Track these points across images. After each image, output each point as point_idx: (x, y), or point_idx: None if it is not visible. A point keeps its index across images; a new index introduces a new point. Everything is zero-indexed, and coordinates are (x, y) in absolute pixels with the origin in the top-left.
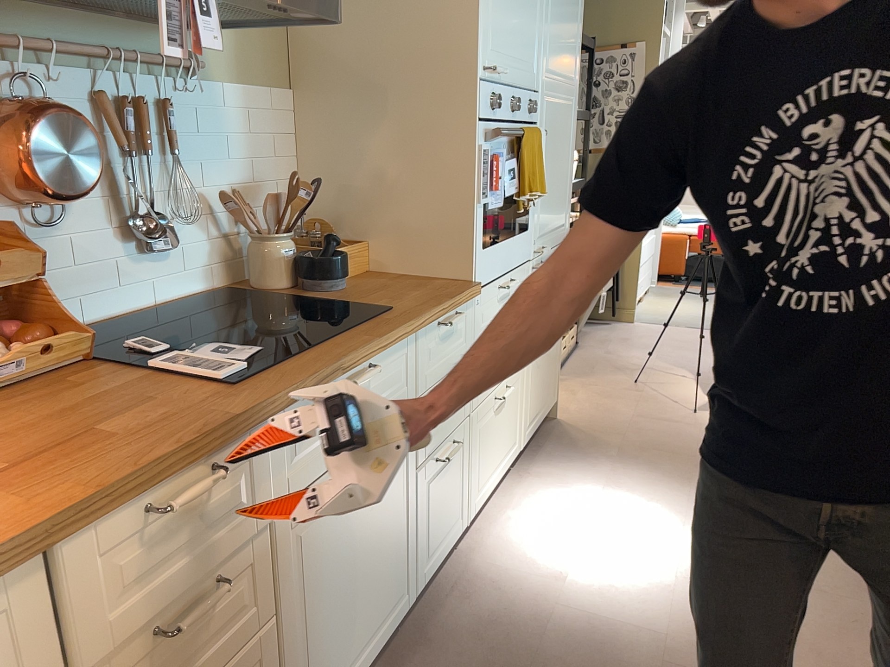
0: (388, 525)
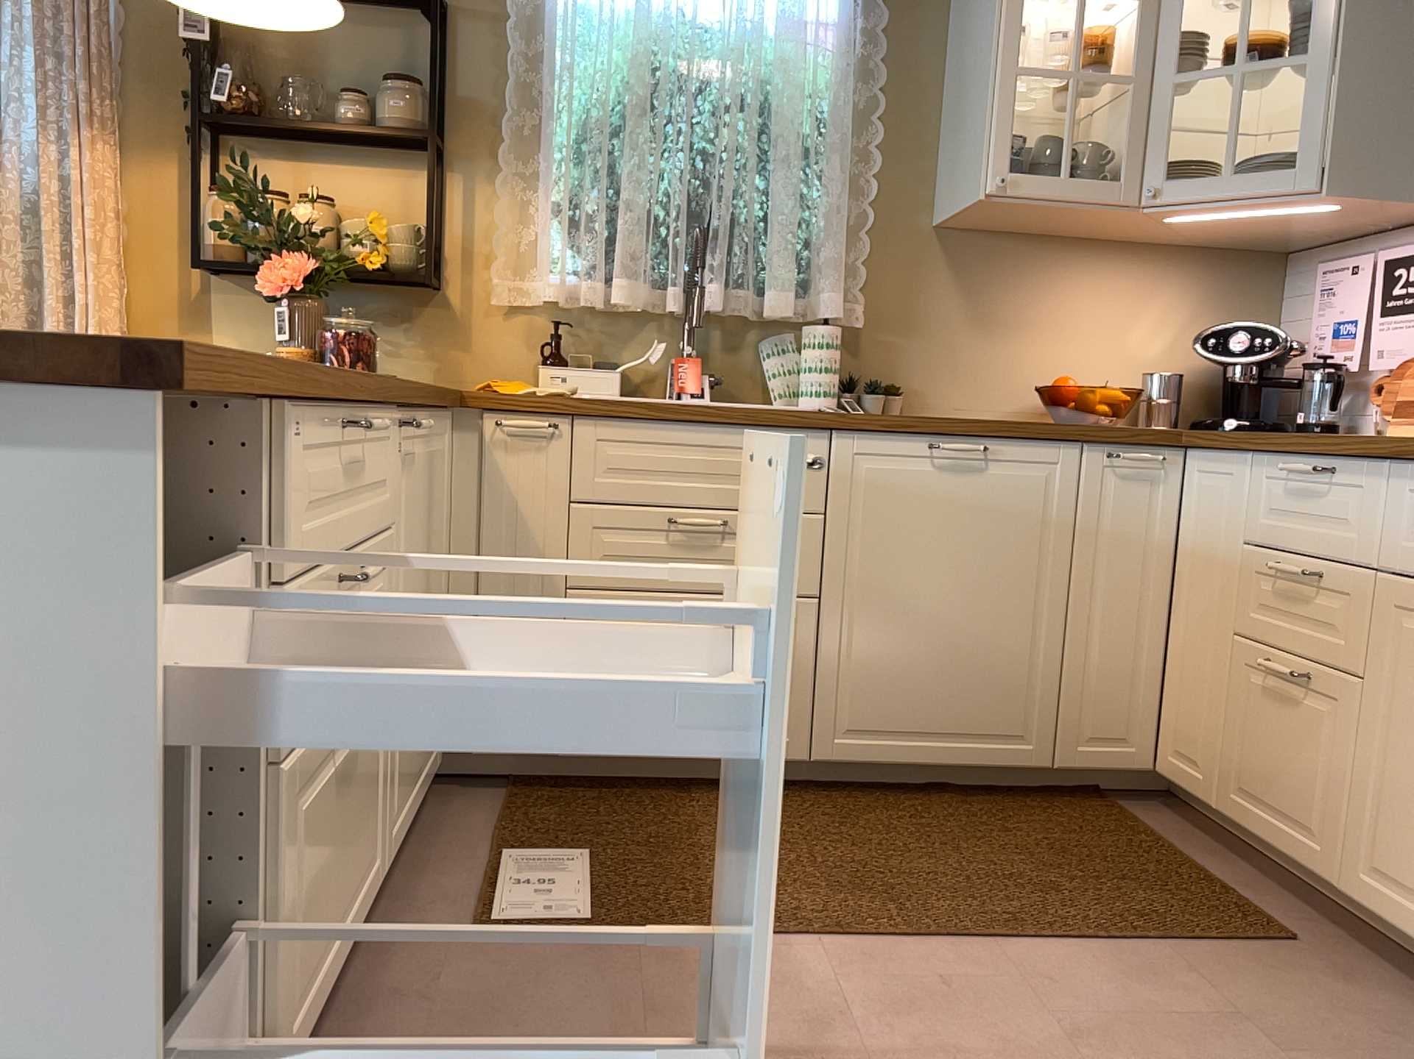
0: None
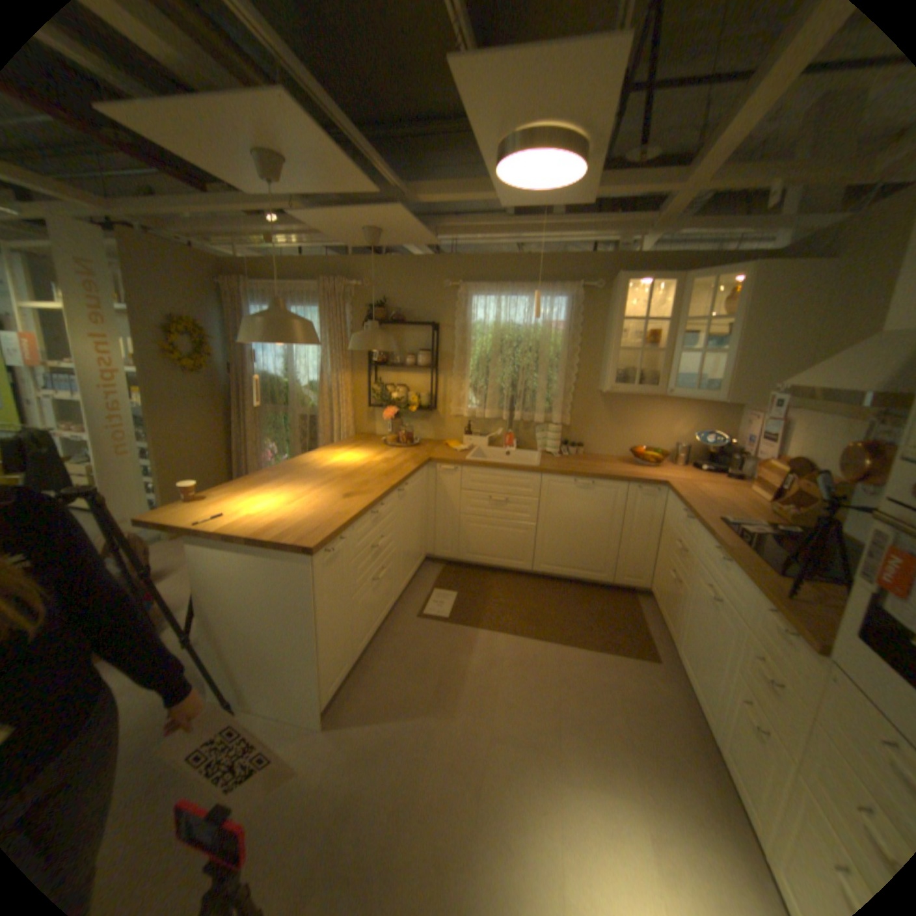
0: (719, 660)
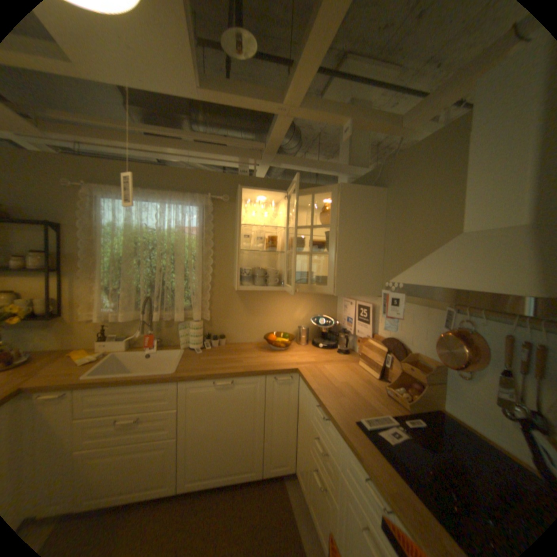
0: None
